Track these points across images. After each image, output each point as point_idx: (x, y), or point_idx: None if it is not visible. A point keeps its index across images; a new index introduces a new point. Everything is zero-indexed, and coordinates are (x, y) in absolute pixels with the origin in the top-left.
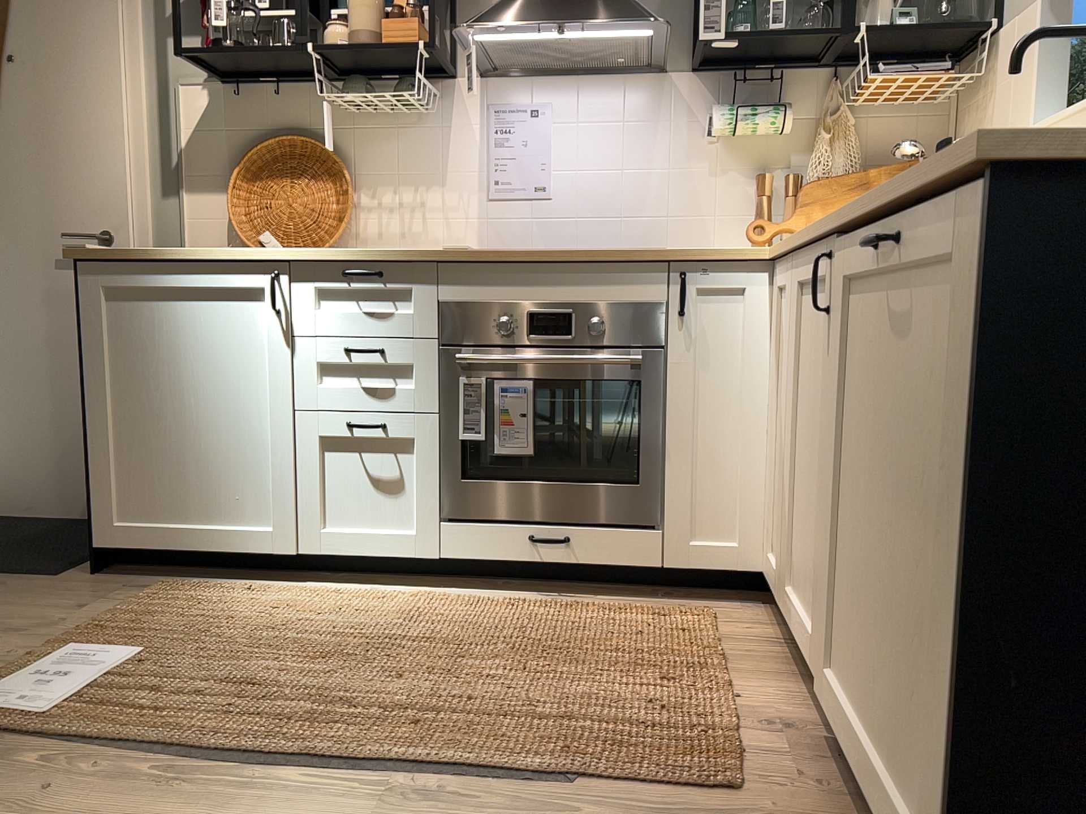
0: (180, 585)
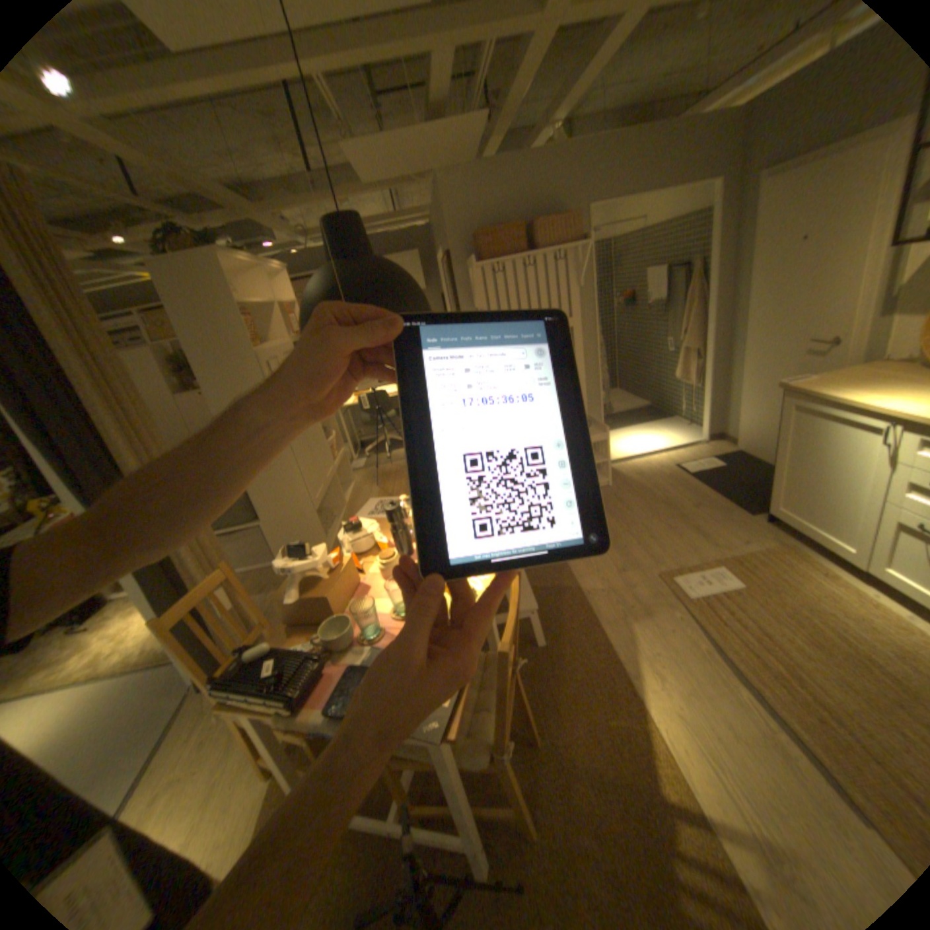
0: (799, 551)
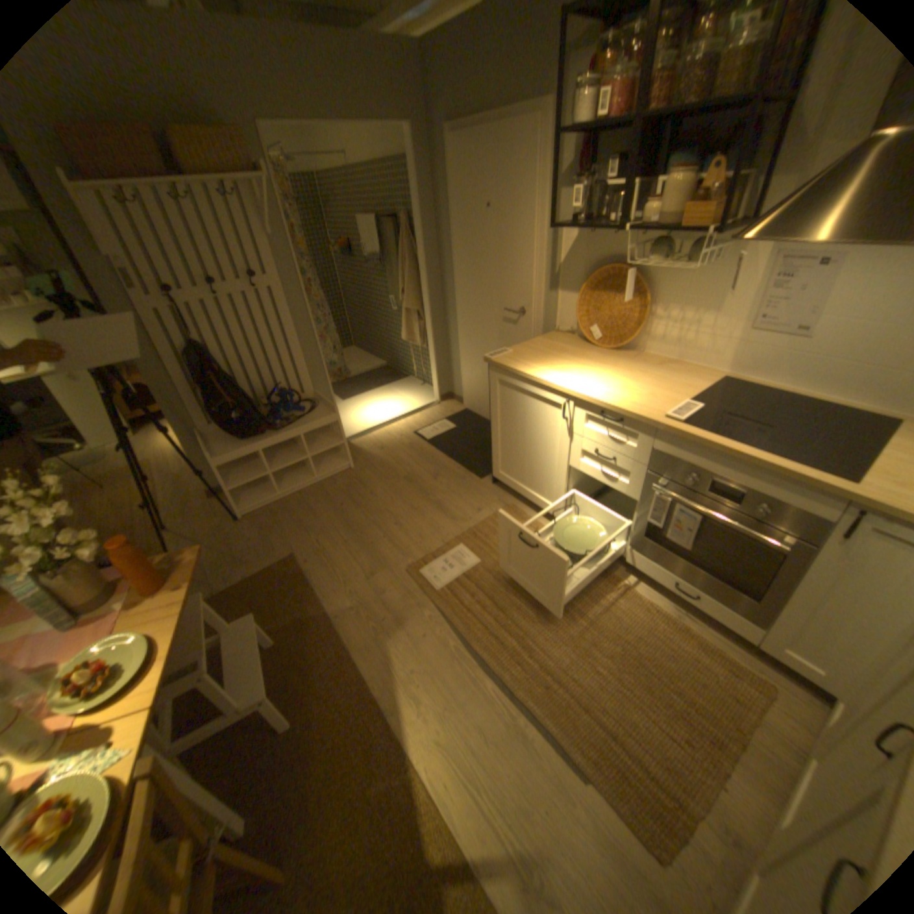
0: (516, 509)
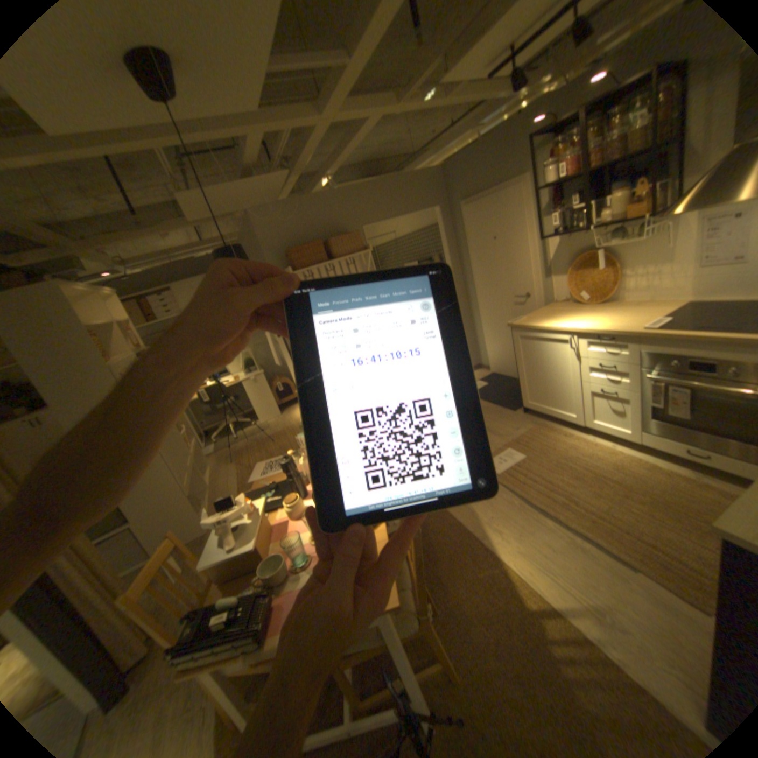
0: (546, 425)
